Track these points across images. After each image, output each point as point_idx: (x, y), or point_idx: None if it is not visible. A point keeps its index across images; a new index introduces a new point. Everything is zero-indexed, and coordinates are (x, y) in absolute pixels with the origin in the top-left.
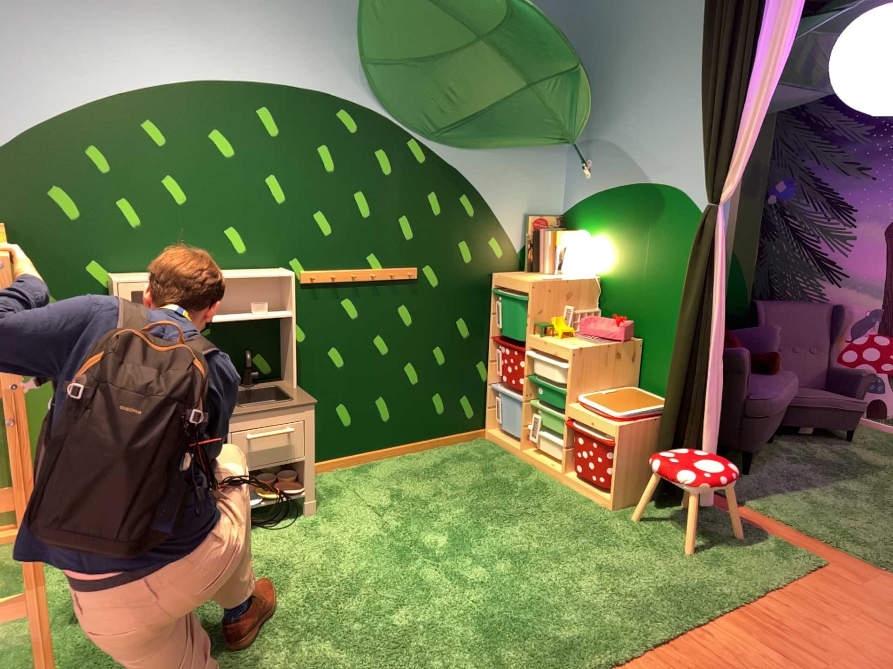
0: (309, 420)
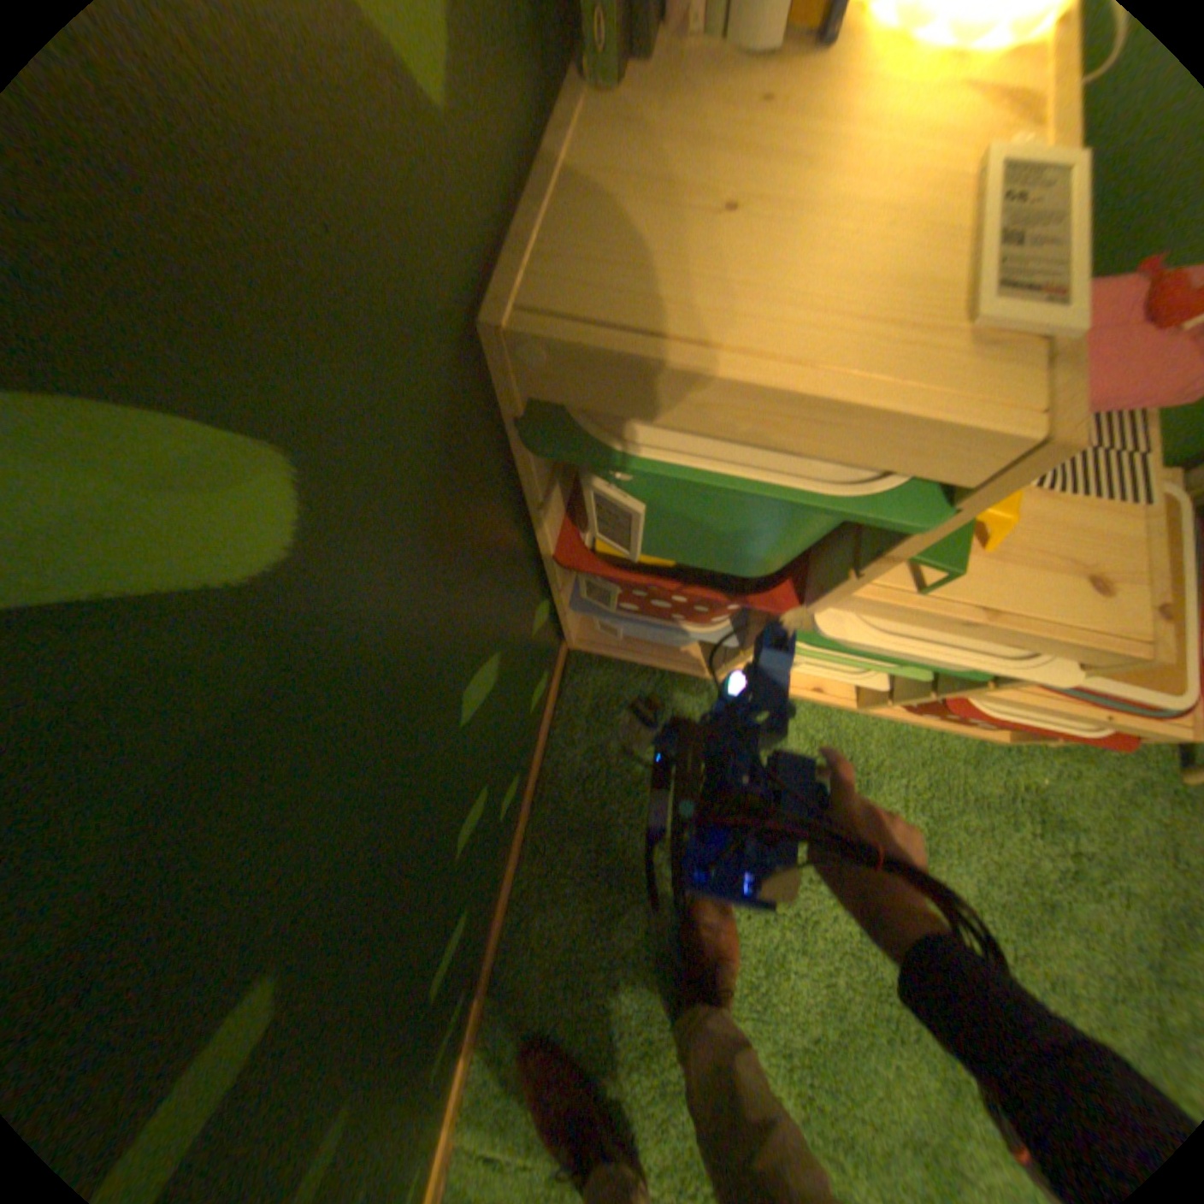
0: None
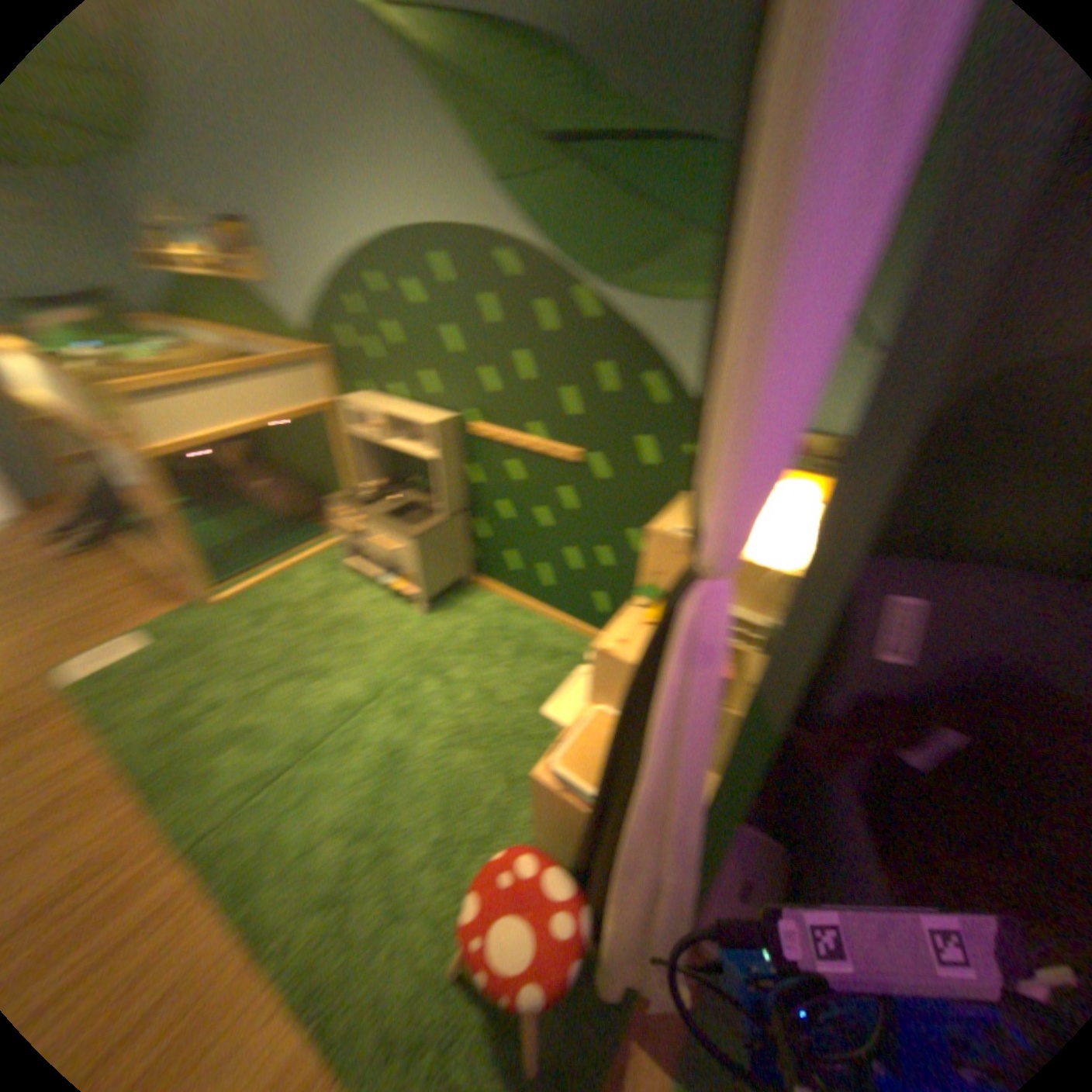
0: (405, 551)
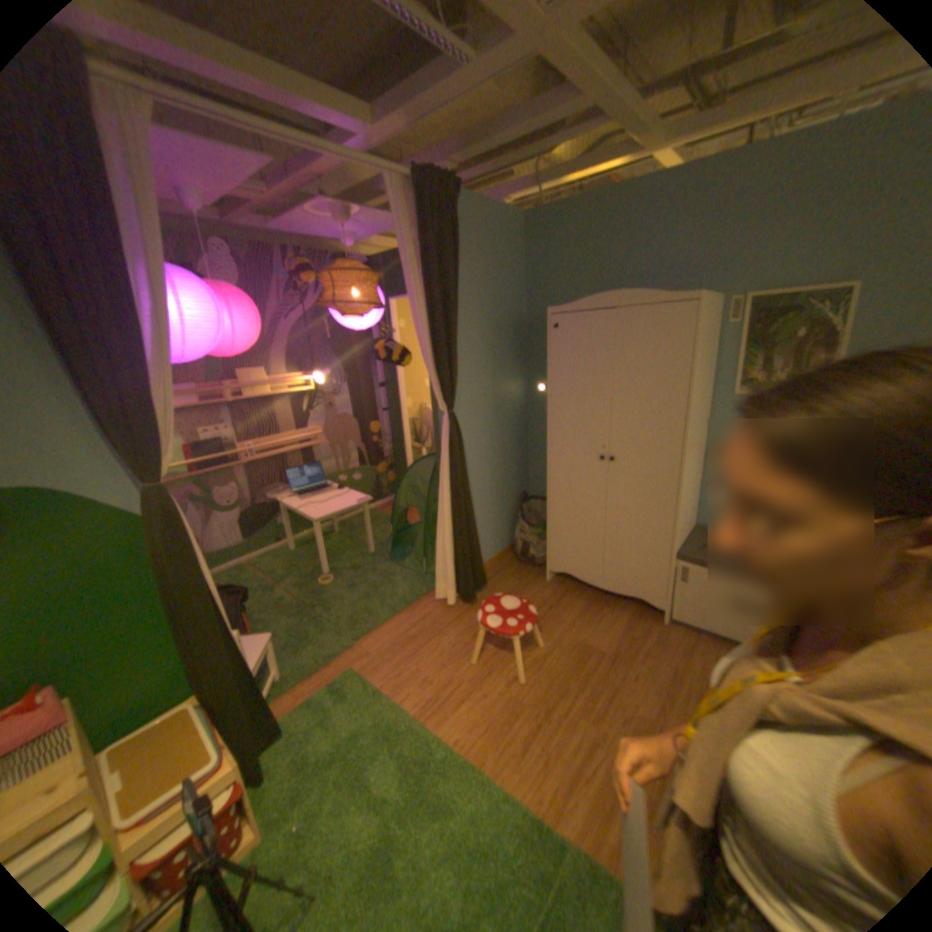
0: None
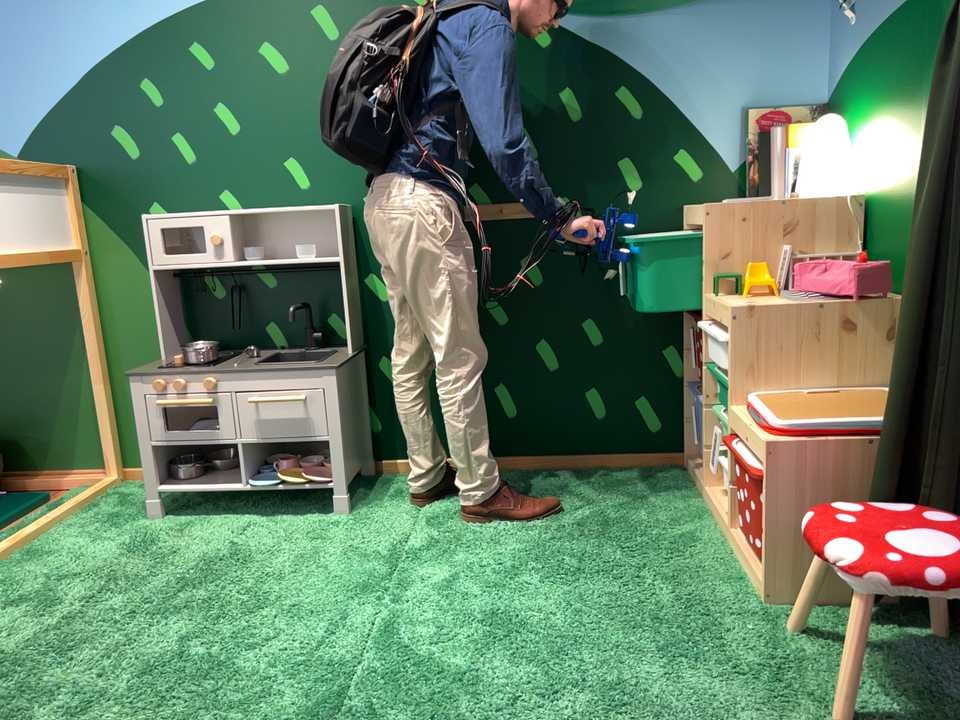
0: (325, 391)
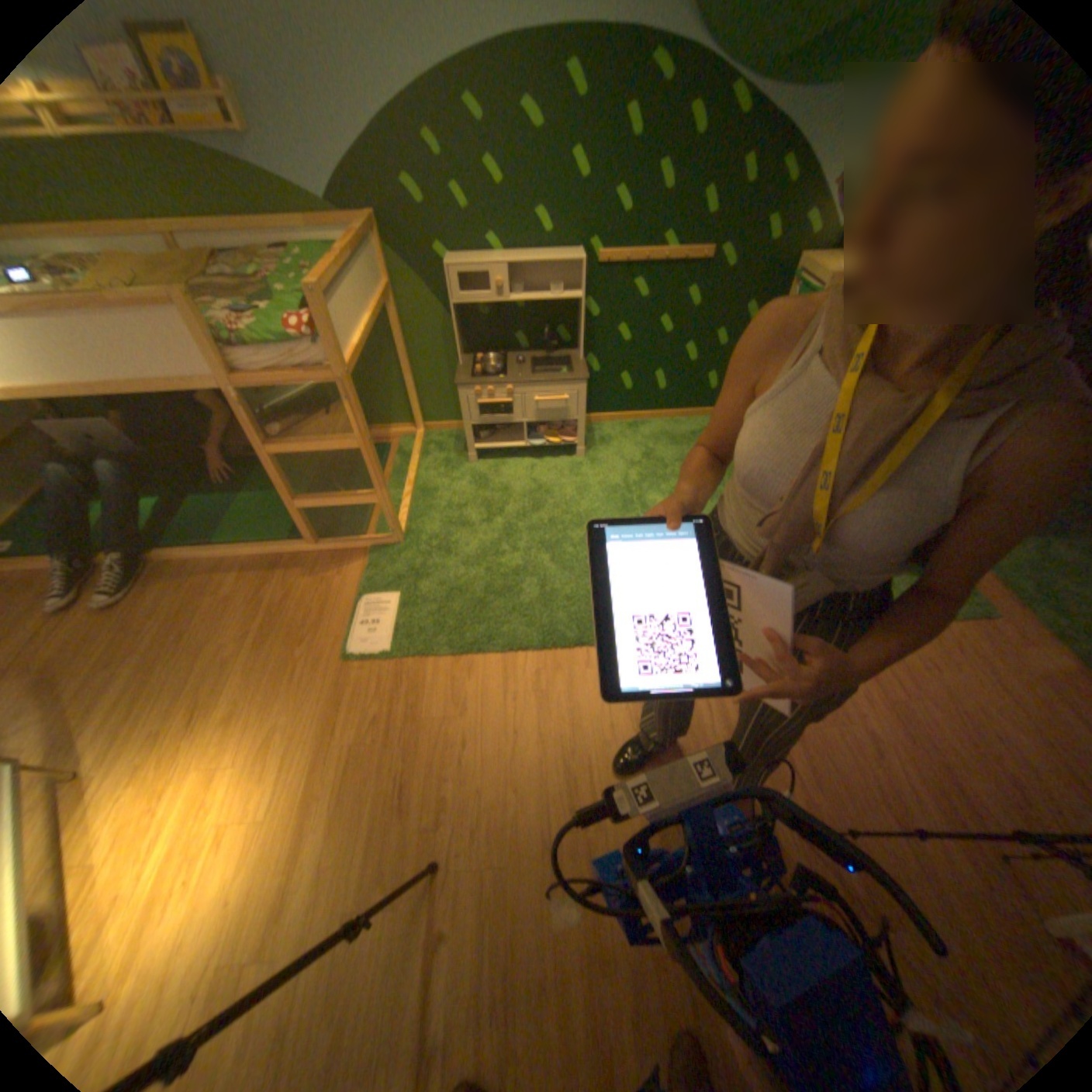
0: (578, 394)
